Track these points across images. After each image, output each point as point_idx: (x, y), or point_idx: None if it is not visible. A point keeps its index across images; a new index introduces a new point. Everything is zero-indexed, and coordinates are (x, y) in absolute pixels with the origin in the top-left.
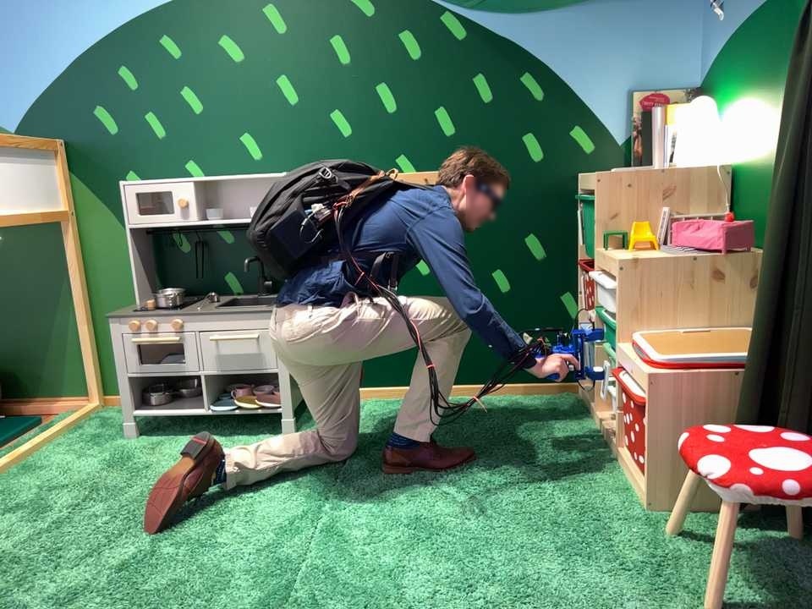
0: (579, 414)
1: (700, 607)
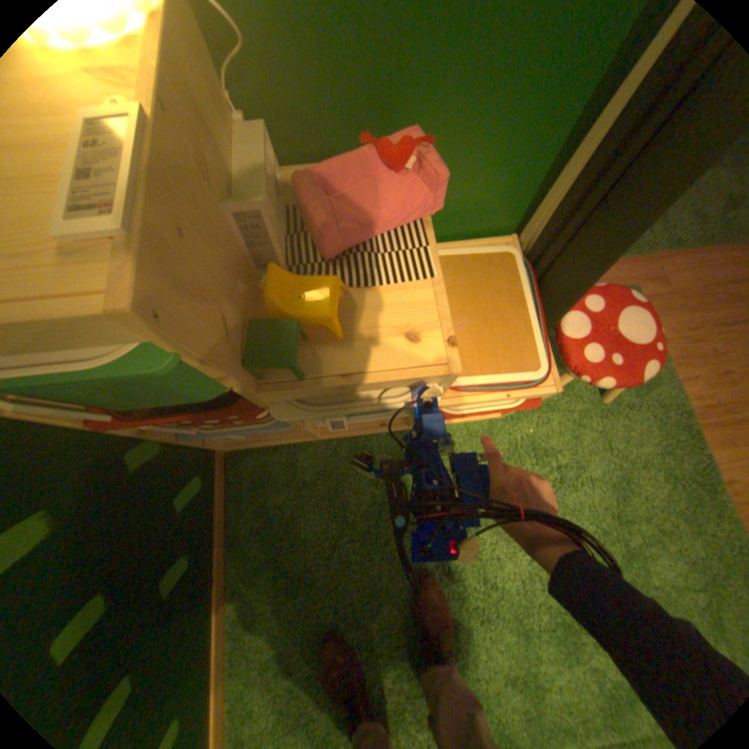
0: (296, 454)
1: (601, 406)
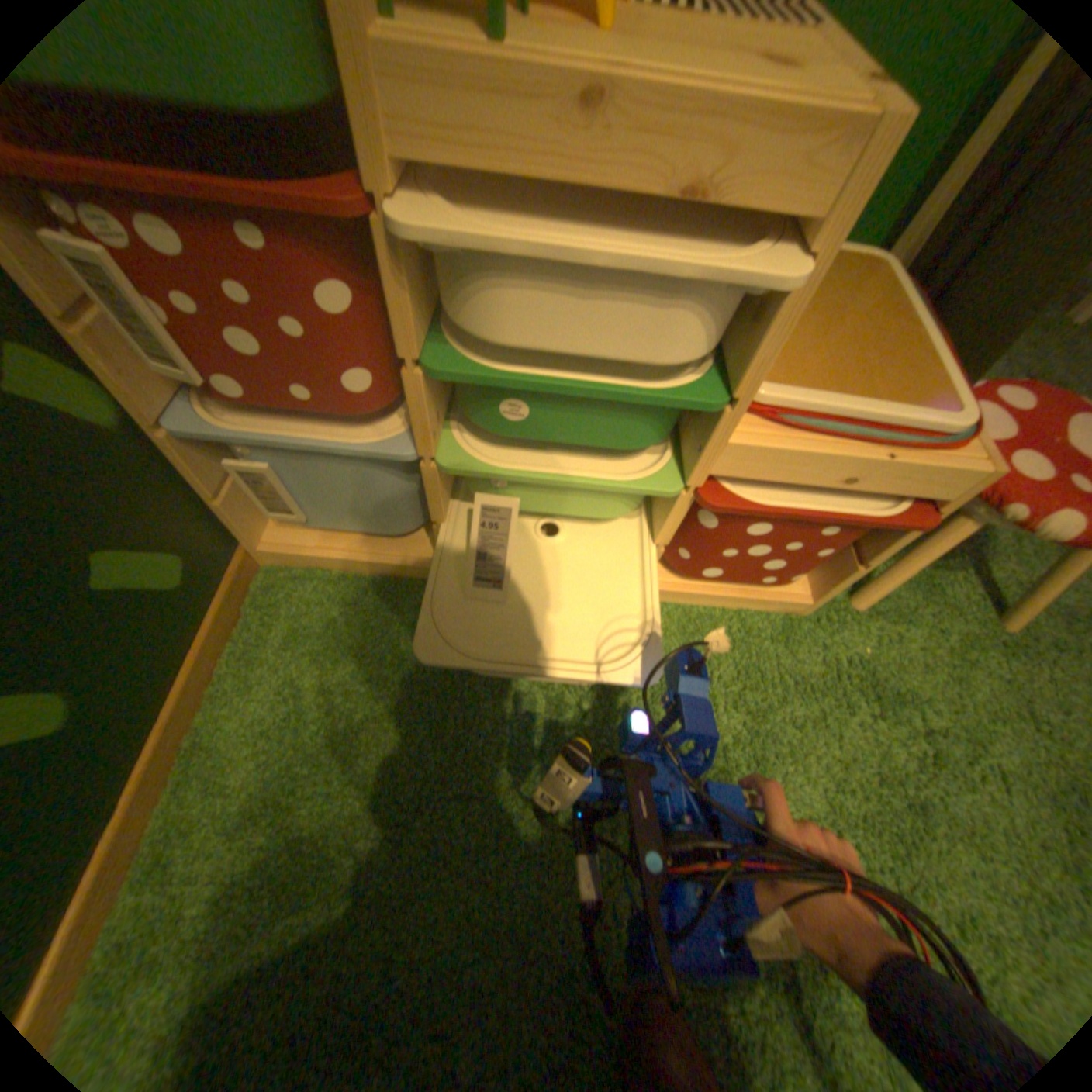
0: (397, 595)
1: (1001, 634)
